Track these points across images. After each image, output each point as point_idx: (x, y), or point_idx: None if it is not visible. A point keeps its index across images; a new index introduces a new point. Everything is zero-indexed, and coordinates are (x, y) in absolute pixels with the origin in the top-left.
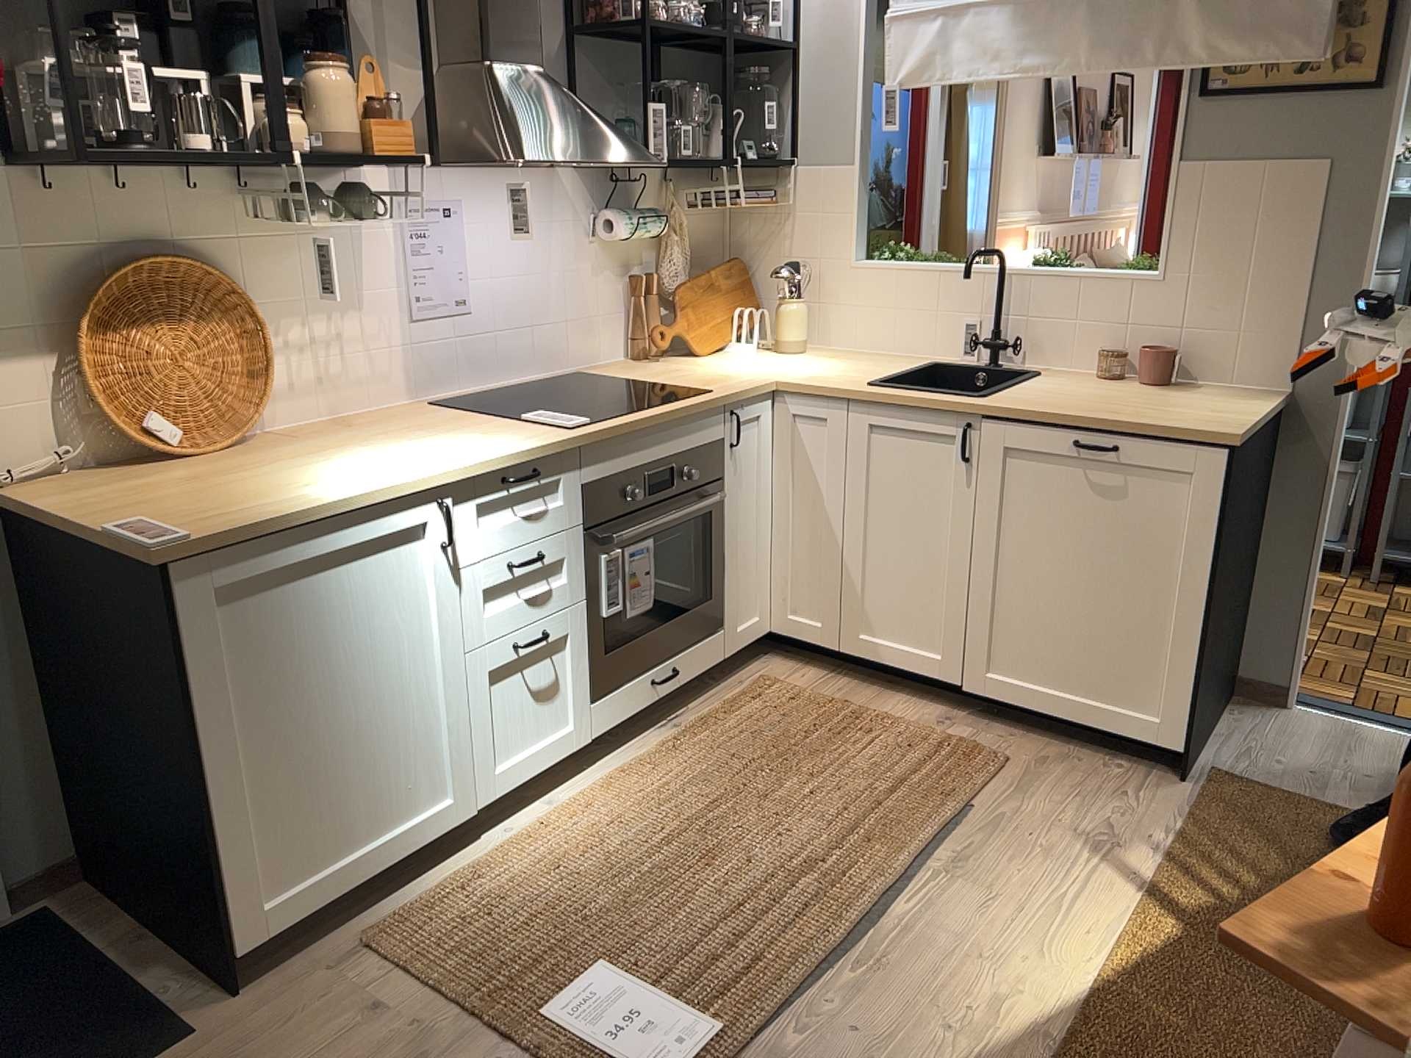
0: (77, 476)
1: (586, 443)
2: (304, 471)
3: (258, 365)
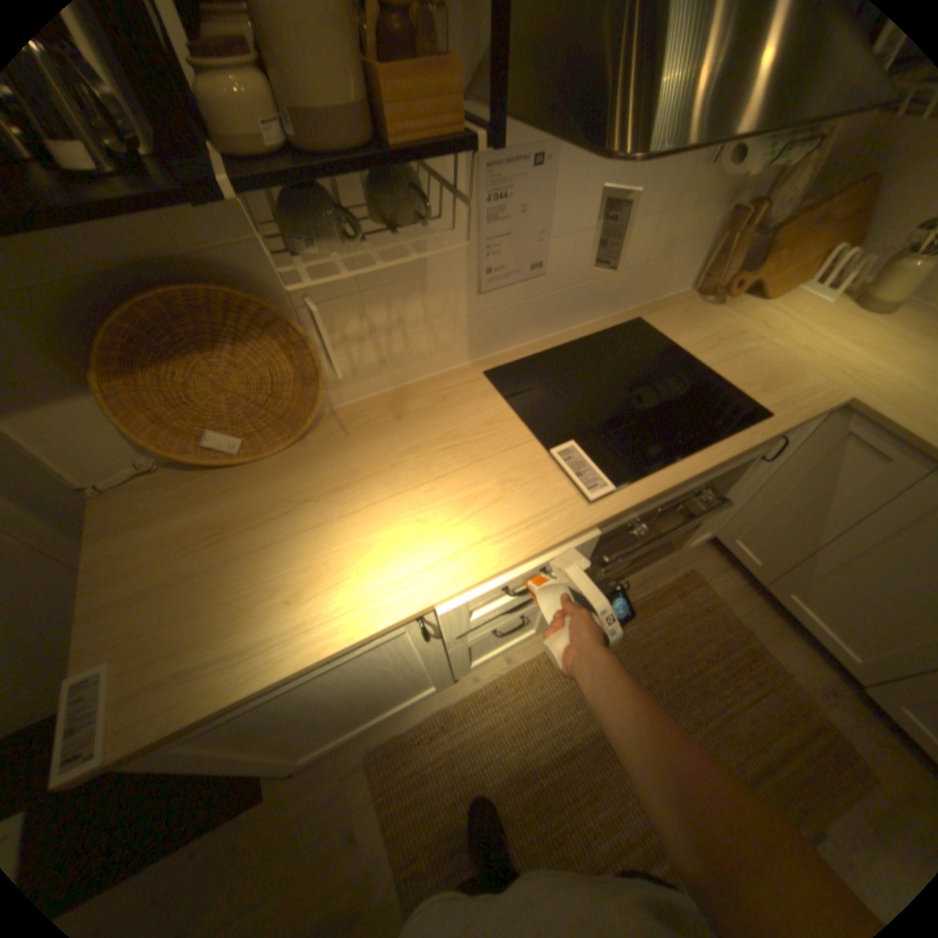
0: (152, 482)
1: (602, 521)
2: (308, 545)
3: (308, 368)
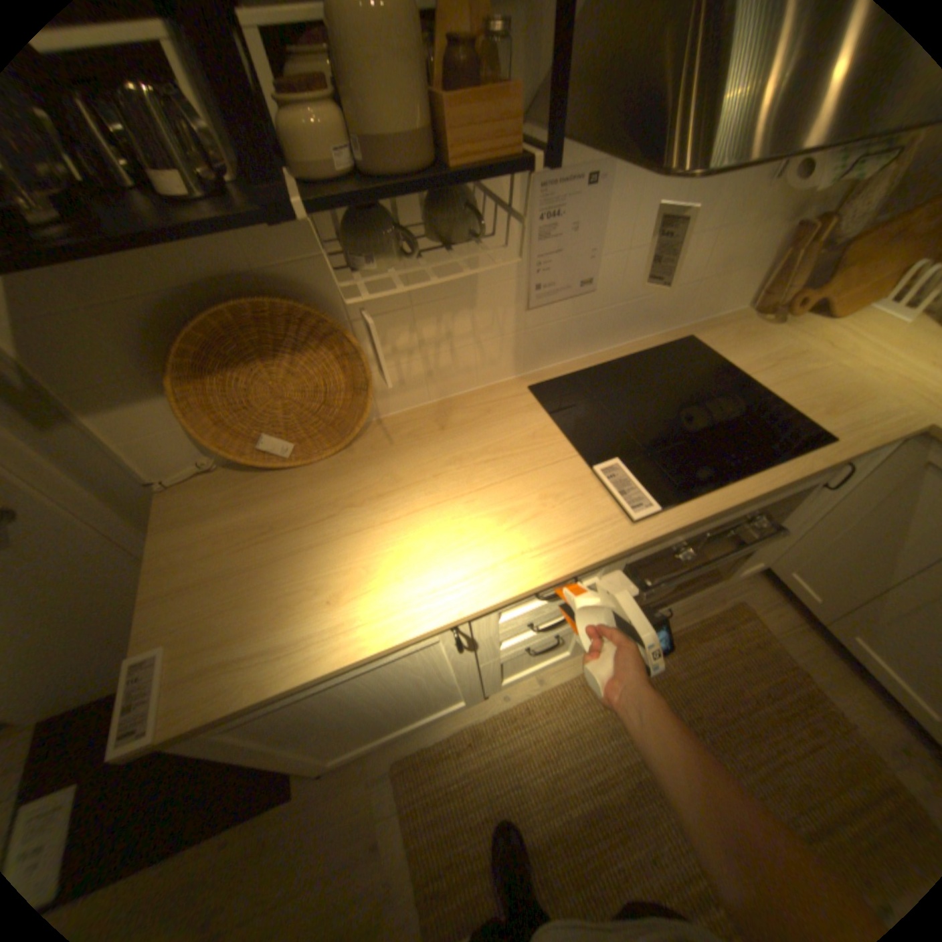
0: (212, 480)
1: (645, 542)
2: (350, 548)
3: (359, 378)
